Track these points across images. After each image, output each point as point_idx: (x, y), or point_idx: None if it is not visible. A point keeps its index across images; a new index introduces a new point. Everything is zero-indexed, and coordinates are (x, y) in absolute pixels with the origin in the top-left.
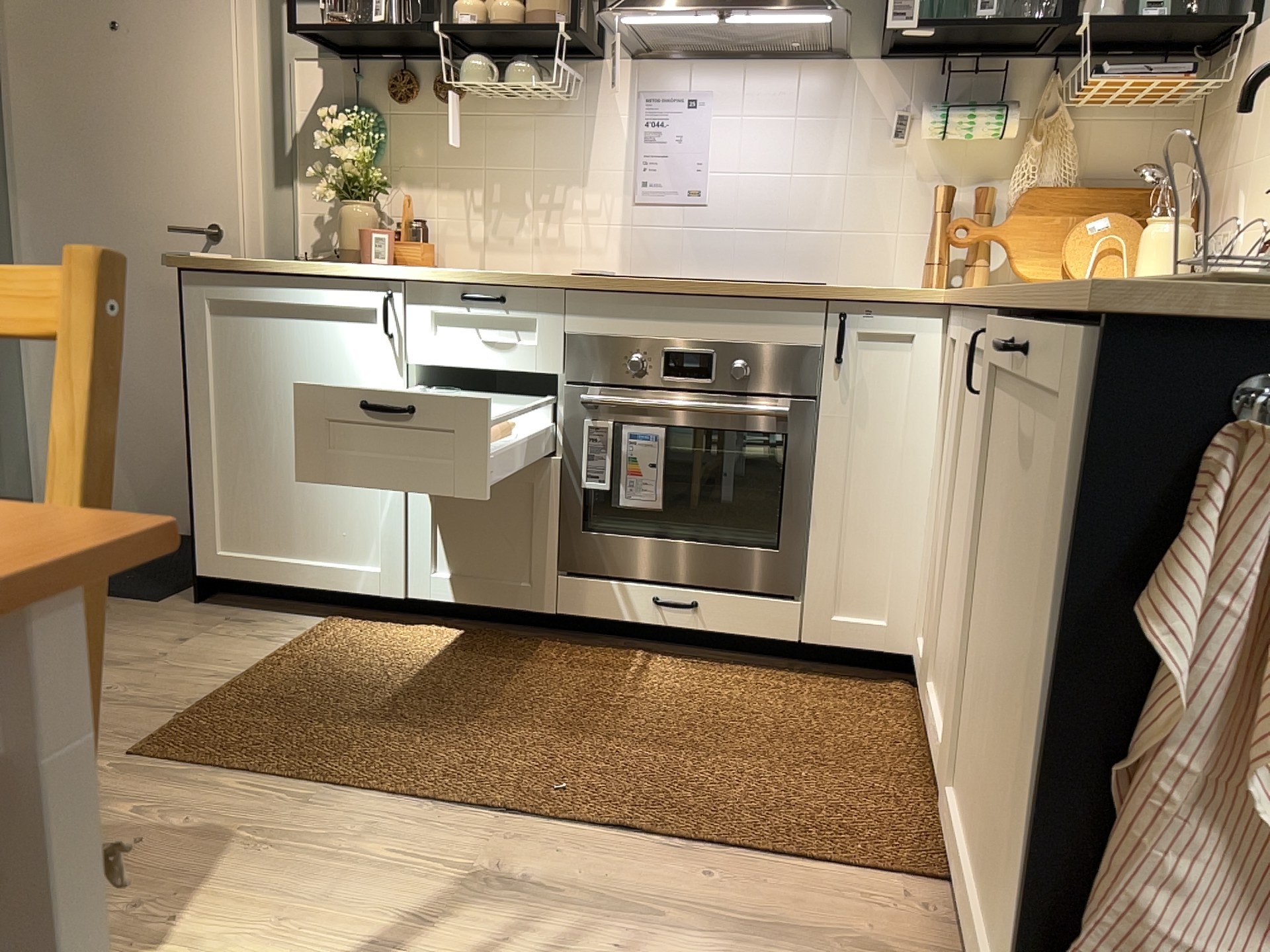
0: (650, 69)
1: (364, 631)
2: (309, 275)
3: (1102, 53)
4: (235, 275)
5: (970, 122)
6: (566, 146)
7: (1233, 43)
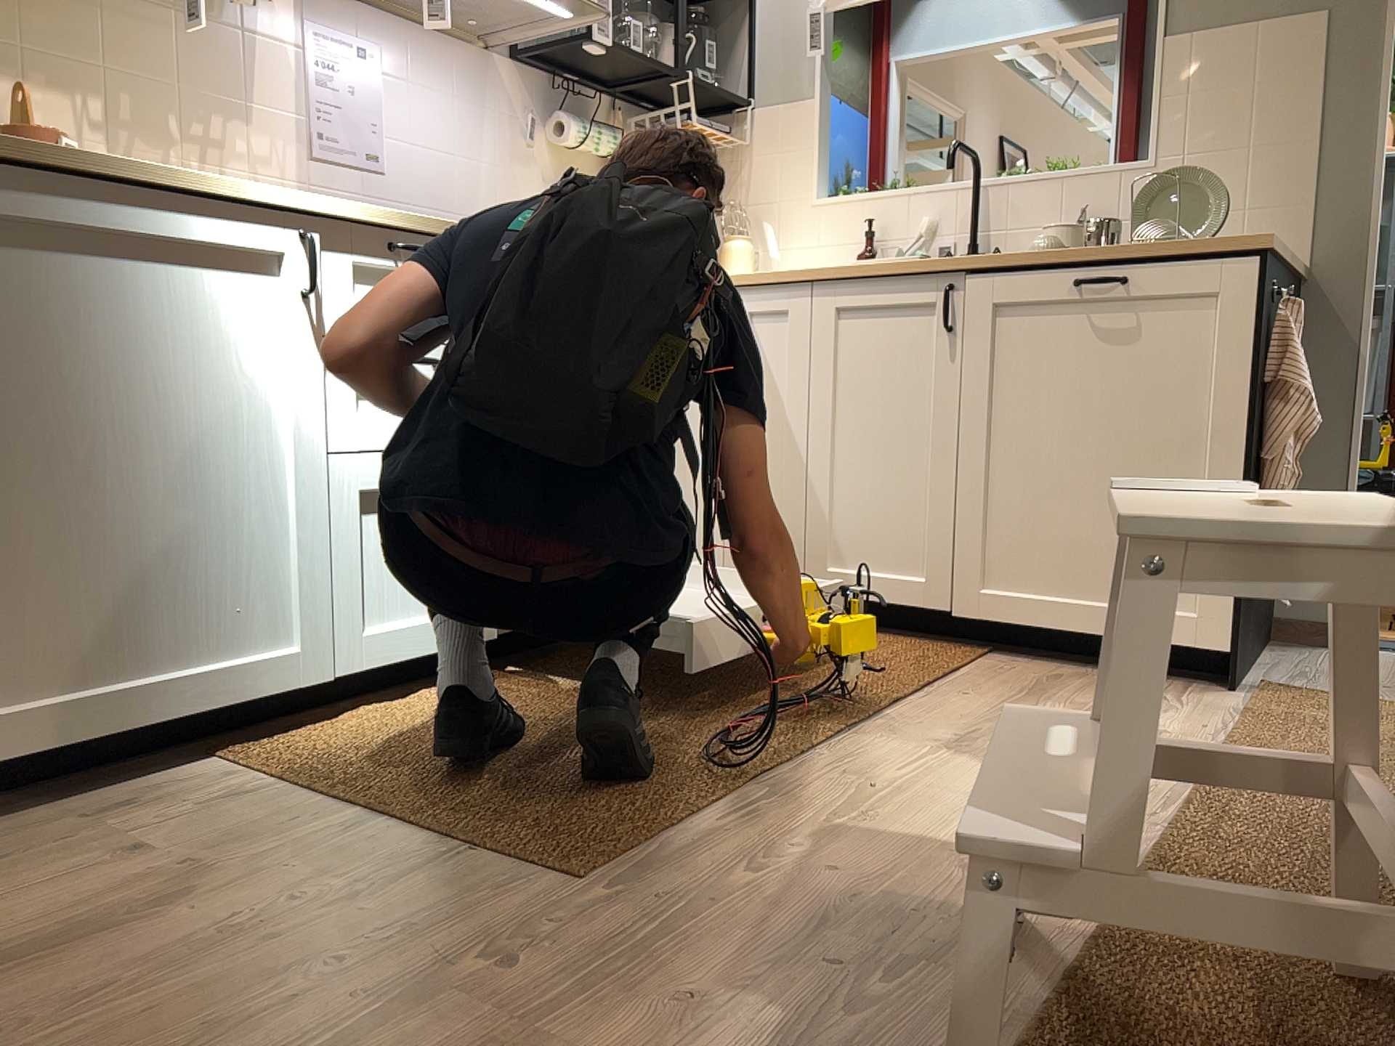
0: (320, 0)
1: (313, 740)
2: (183, 191)
3: (642, 101)
4: (33, 172)
5: (604, 137)
6: (227, 68)
7: (720, 115)
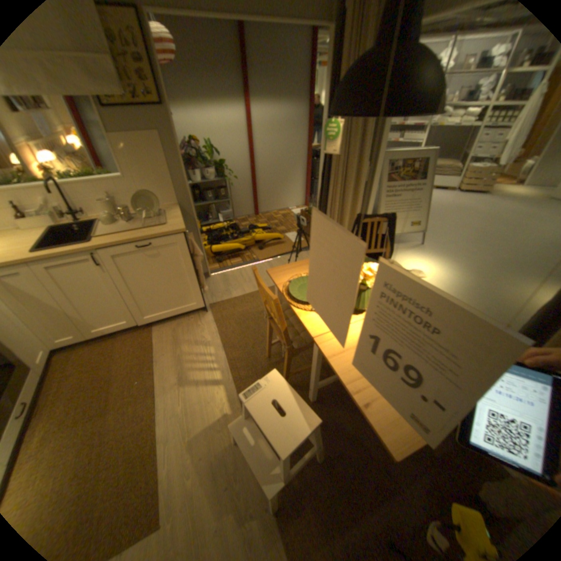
0: None
1: None
2: None
3: None
4: None
5: None
6: None
7: None
